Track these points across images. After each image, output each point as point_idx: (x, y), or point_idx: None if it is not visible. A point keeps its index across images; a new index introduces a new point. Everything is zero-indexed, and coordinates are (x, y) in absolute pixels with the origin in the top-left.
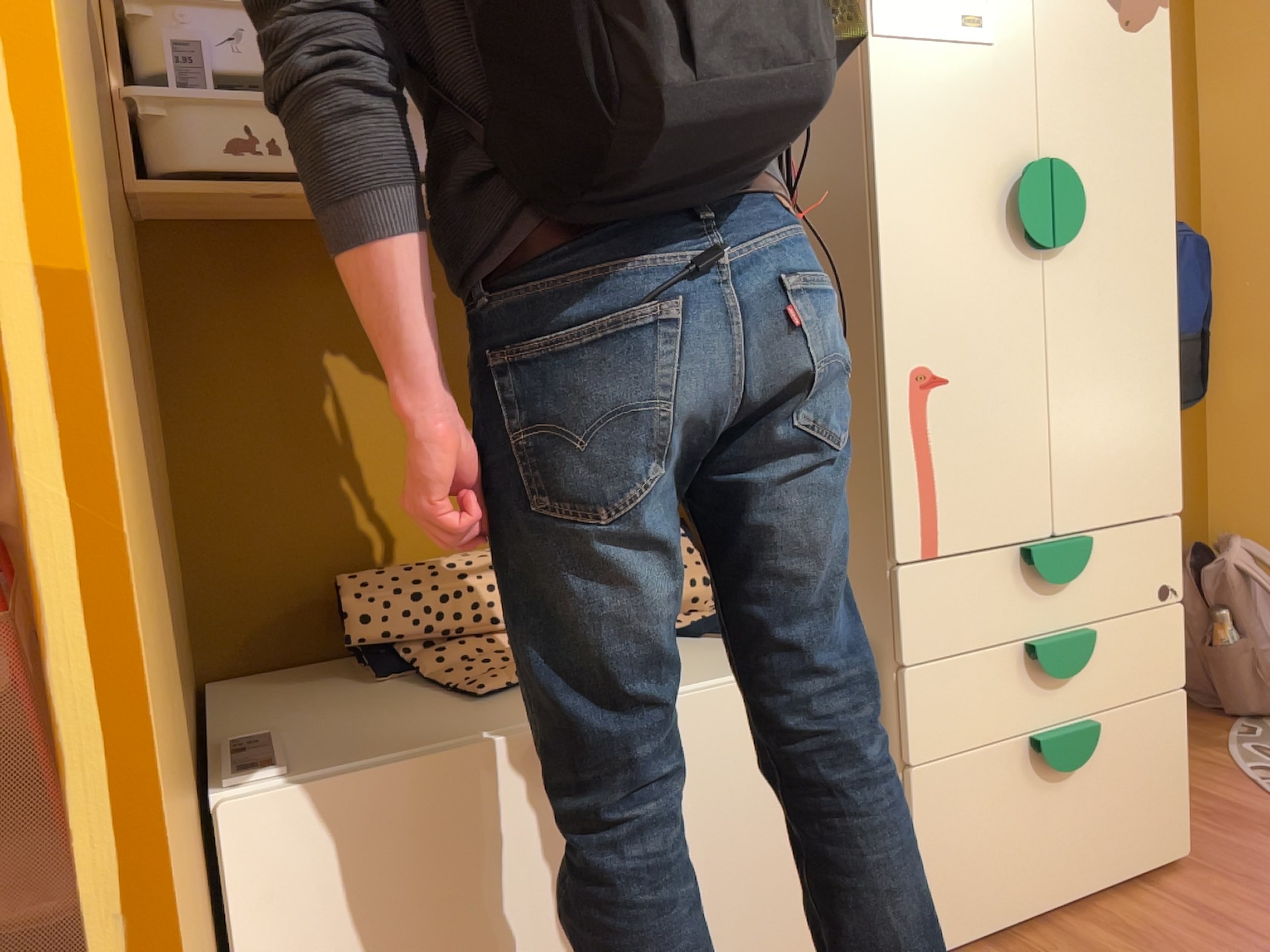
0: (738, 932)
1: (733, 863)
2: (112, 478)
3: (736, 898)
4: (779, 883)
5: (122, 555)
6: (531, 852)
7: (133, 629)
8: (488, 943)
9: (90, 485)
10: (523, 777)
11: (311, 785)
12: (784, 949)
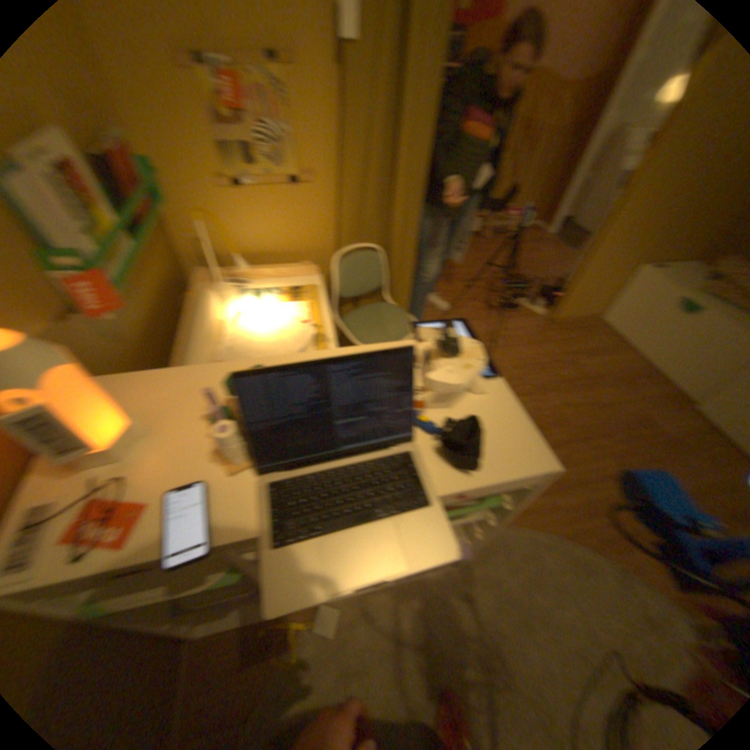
0: (682, 362)
1: (693, 351)
2: (630, 206)
3: (688, 356)
4: (697, 364)
5: (625, 214)
6: (669, 311)
7: (620, 223)
8: (651, 317)
9: (623, 206)
10: (679, 299)
11: (657, 272)
12: (685, 374)
